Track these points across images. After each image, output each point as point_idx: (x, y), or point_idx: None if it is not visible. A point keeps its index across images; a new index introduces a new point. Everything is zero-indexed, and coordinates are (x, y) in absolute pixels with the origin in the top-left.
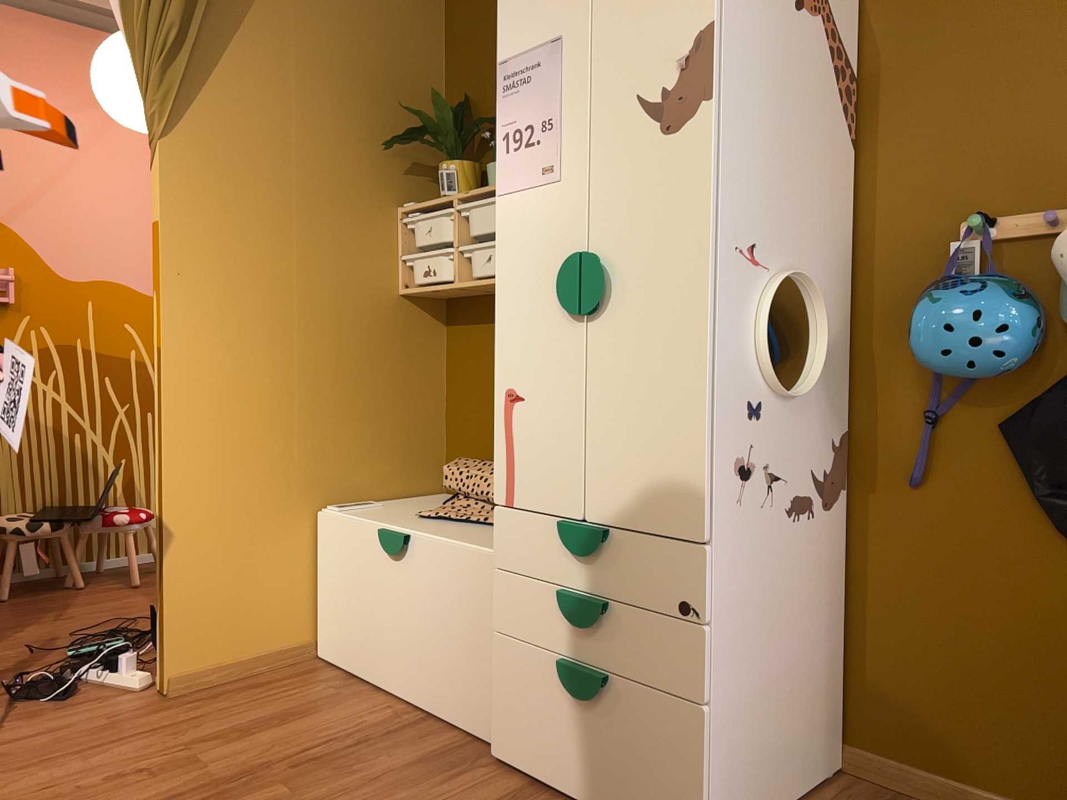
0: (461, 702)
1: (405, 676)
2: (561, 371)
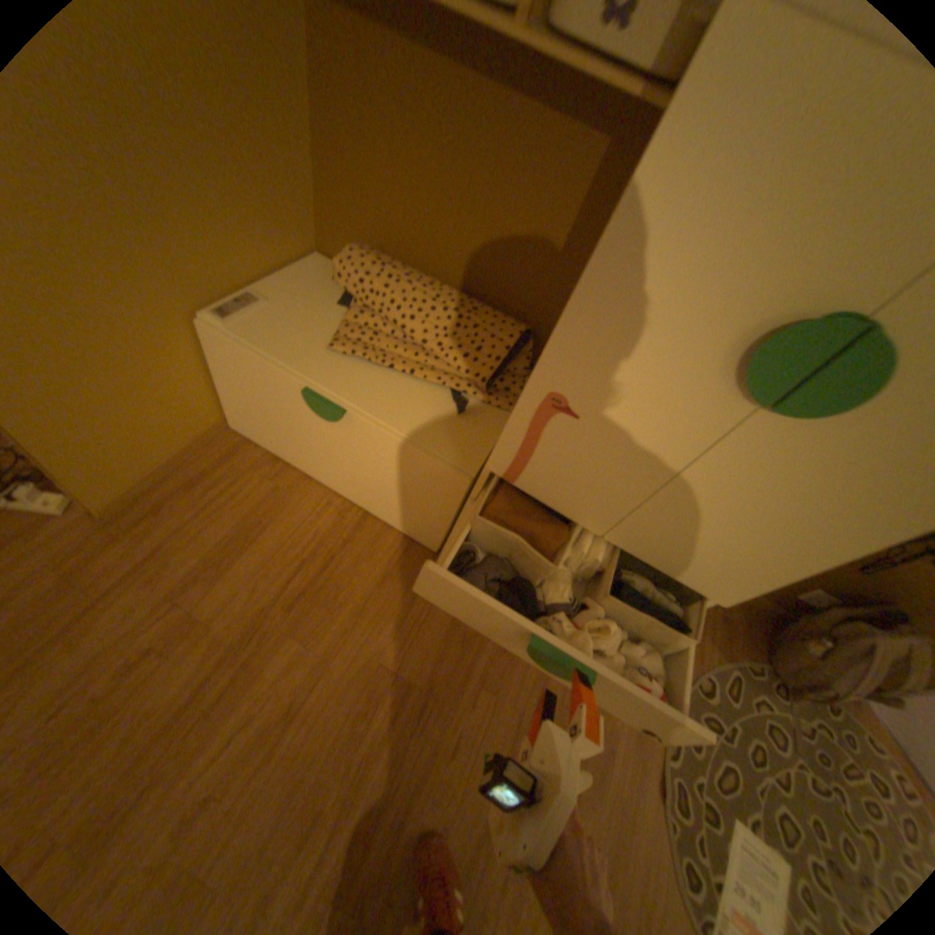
0: (402, 521)
1: (341, 484)
2: (664, 431)
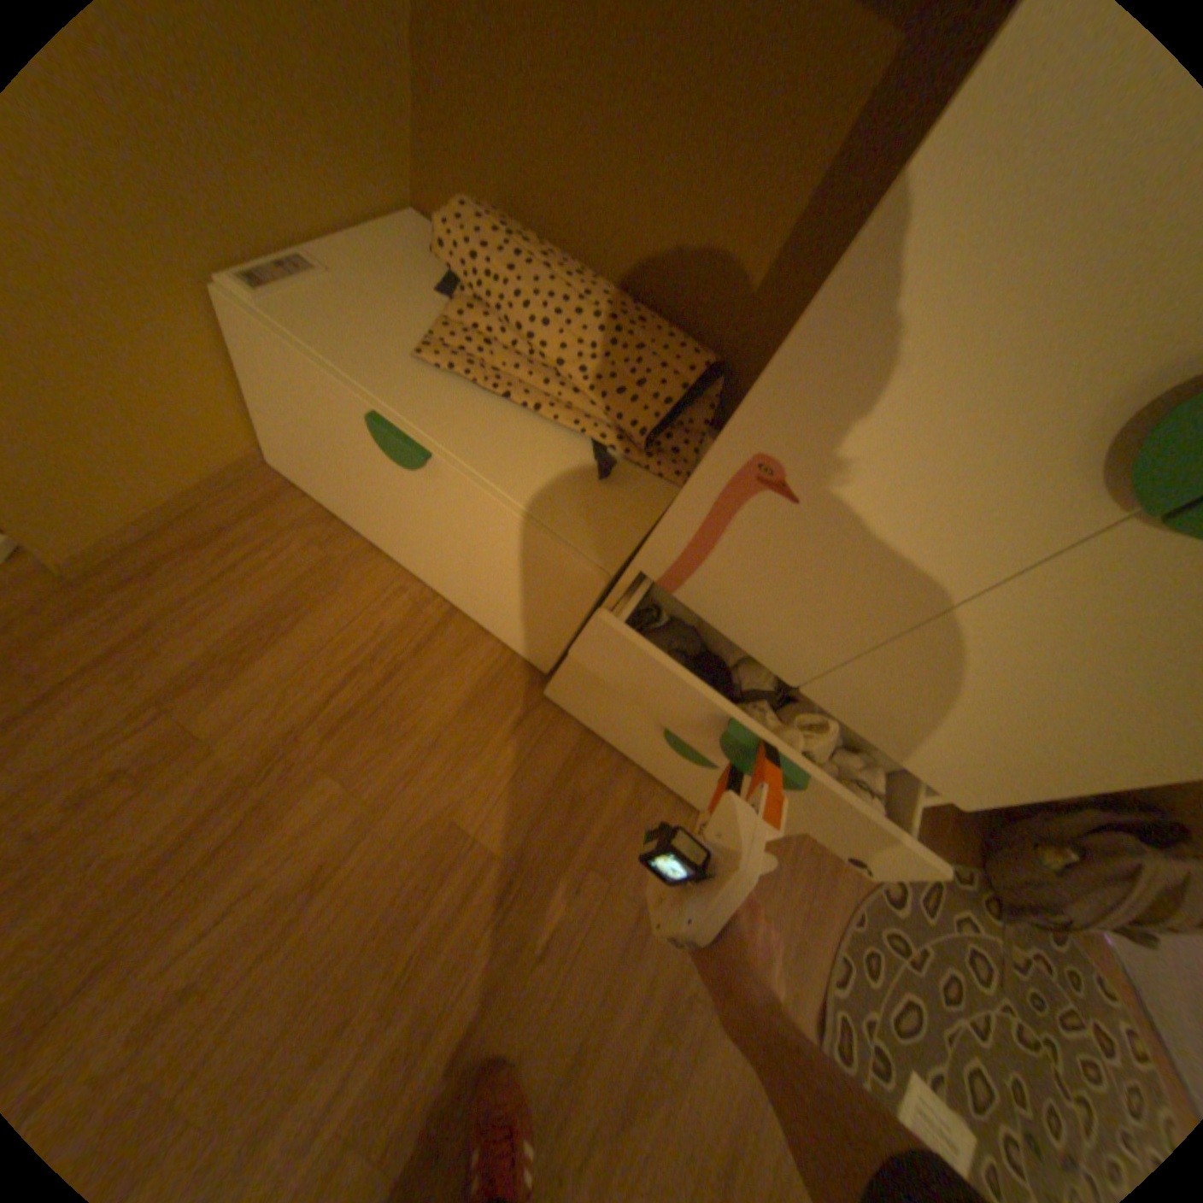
0: (503, 626)
1: (421, 564)
2: (942, 538)
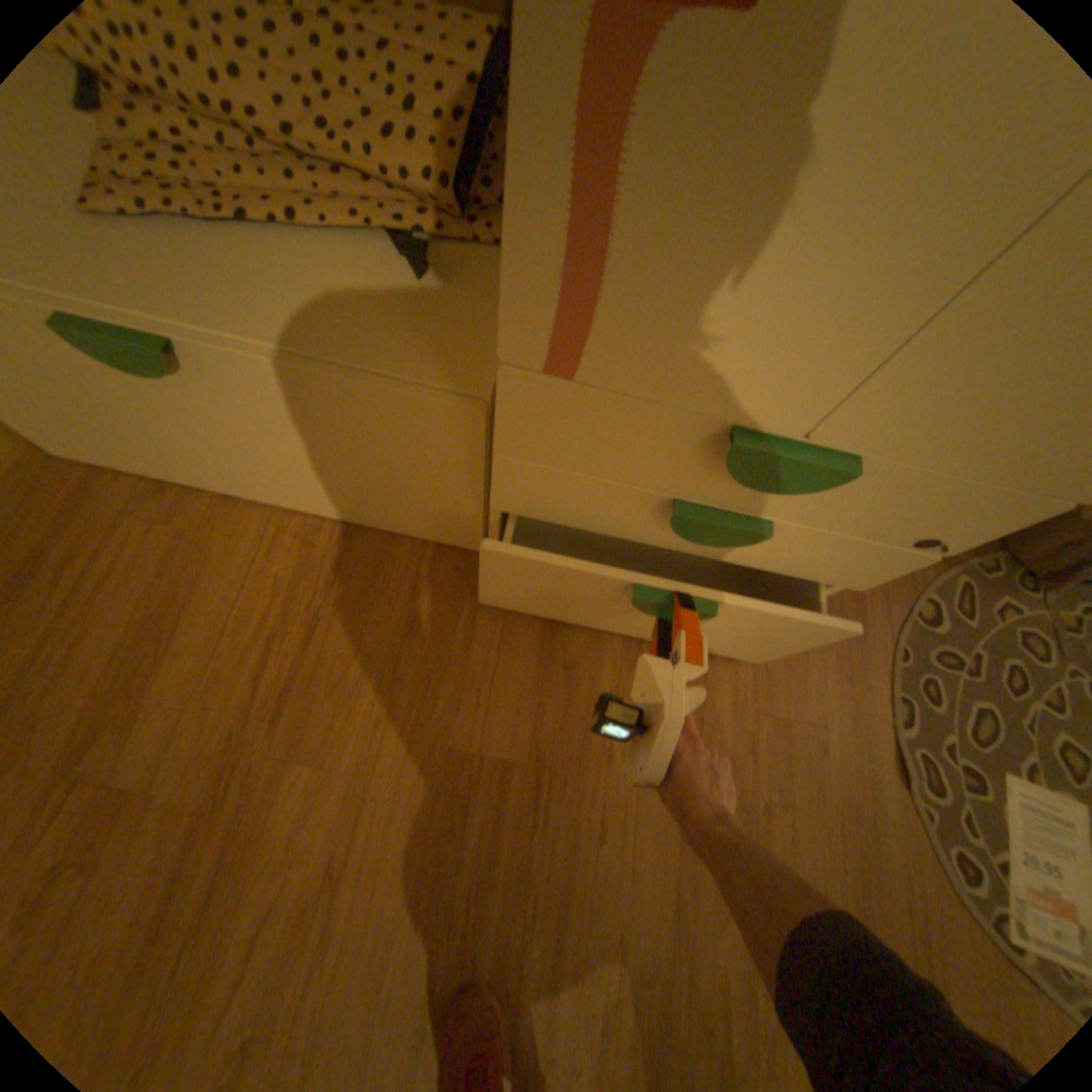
0: (407, 521)
1: (281, 493)
2: None
